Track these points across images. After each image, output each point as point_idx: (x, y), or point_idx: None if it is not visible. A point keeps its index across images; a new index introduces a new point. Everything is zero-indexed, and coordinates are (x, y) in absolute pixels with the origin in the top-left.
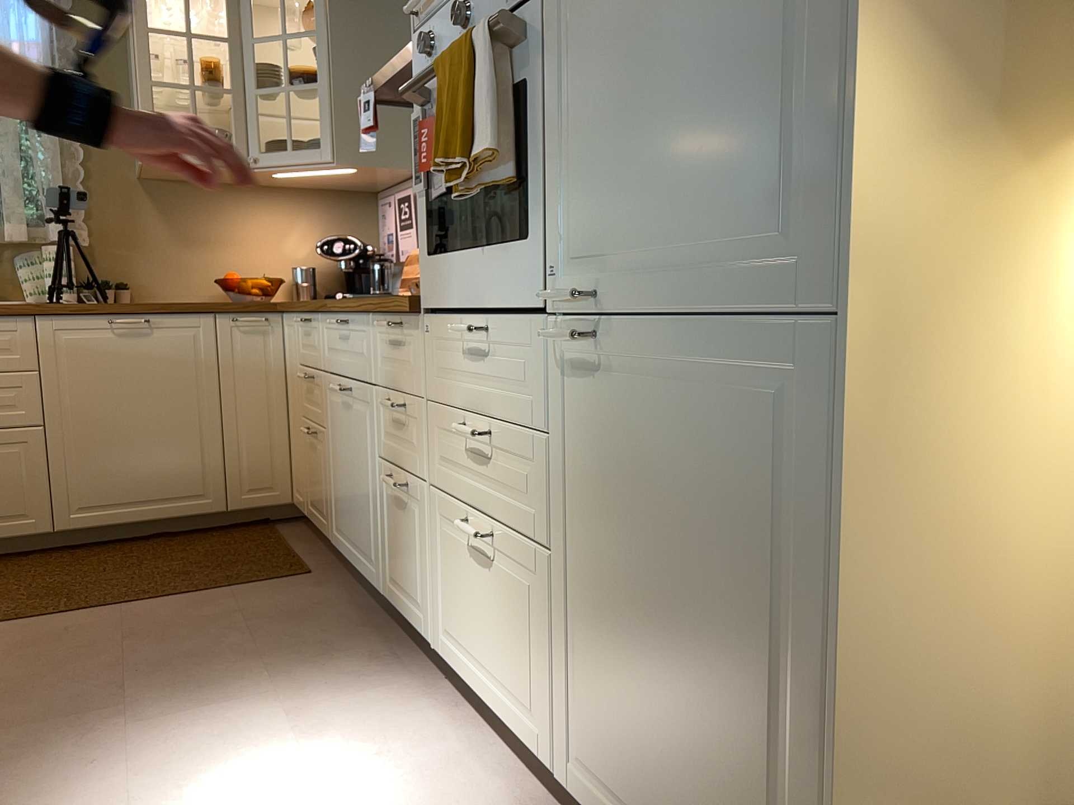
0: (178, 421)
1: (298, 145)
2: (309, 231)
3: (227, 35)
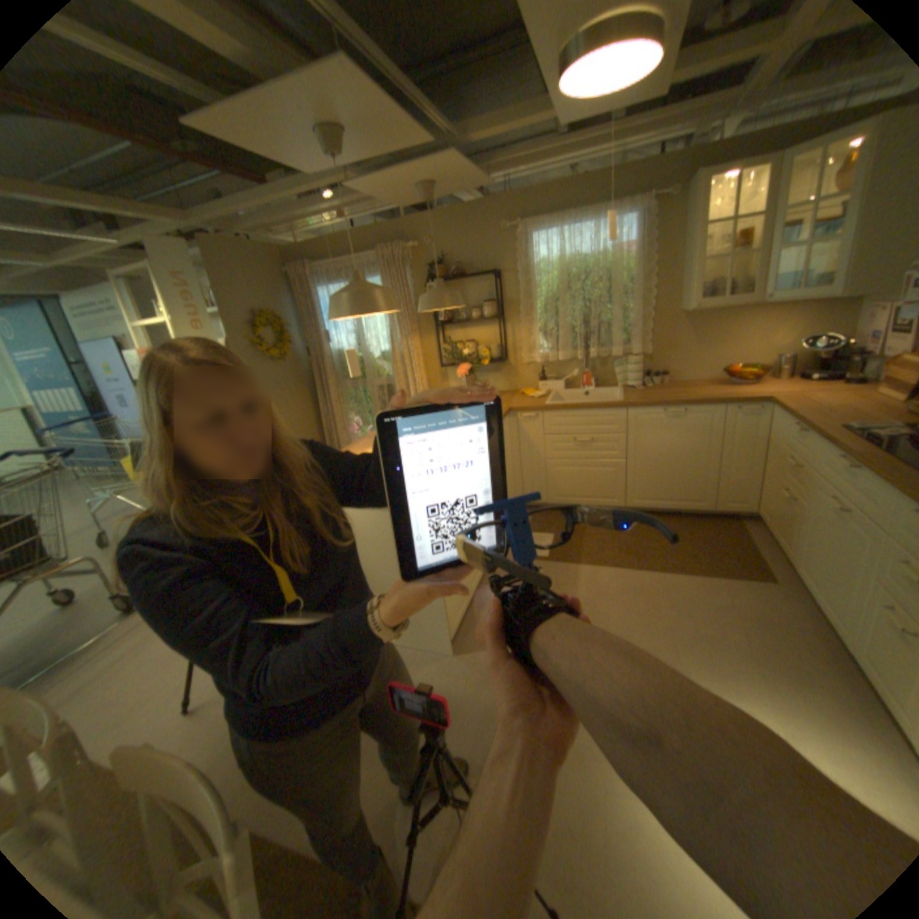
0: (694, 463)
1: (804, 274)
2: (796, 327)
3: (764, 208)
